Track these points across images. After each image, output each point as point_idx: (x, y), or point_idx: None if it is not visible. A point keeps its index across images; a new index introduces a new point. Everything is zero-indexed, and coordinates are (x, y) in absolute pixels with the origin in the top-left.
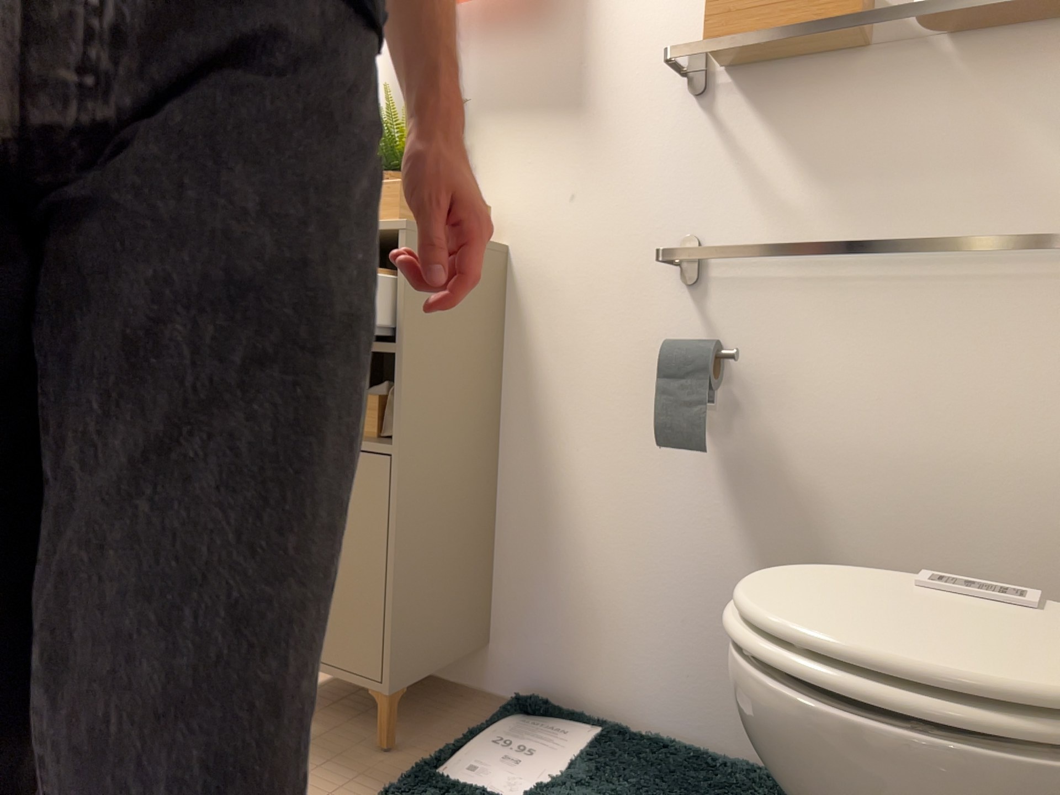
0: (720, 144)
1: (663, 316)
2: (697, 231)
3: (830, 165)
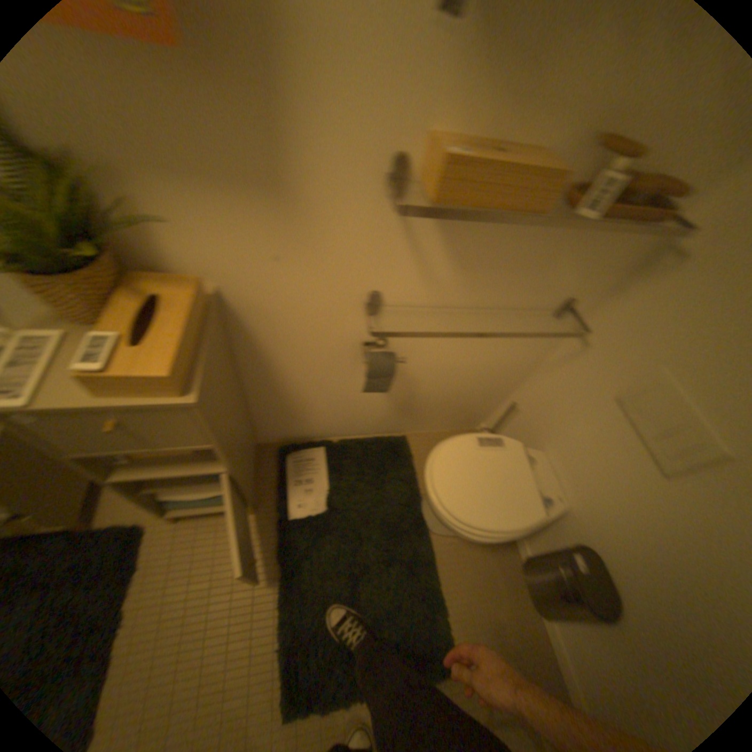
0: (407, 236)
1: (354, 326)
2: (382, 287)
3: (471, 259)
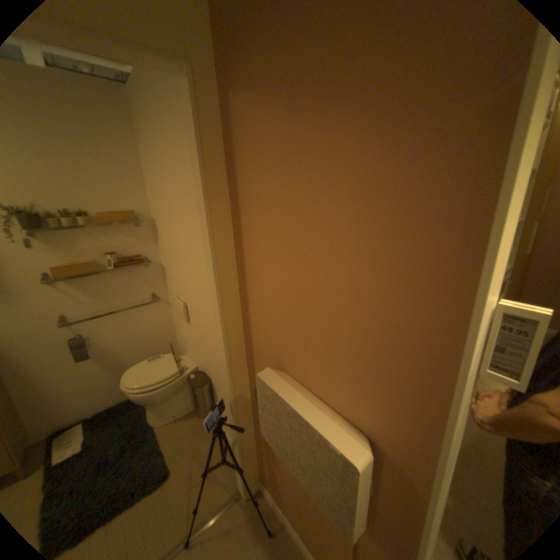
0: (62, 294)
1: (60, 335)
2: (63, 314)
3: (95, 294)
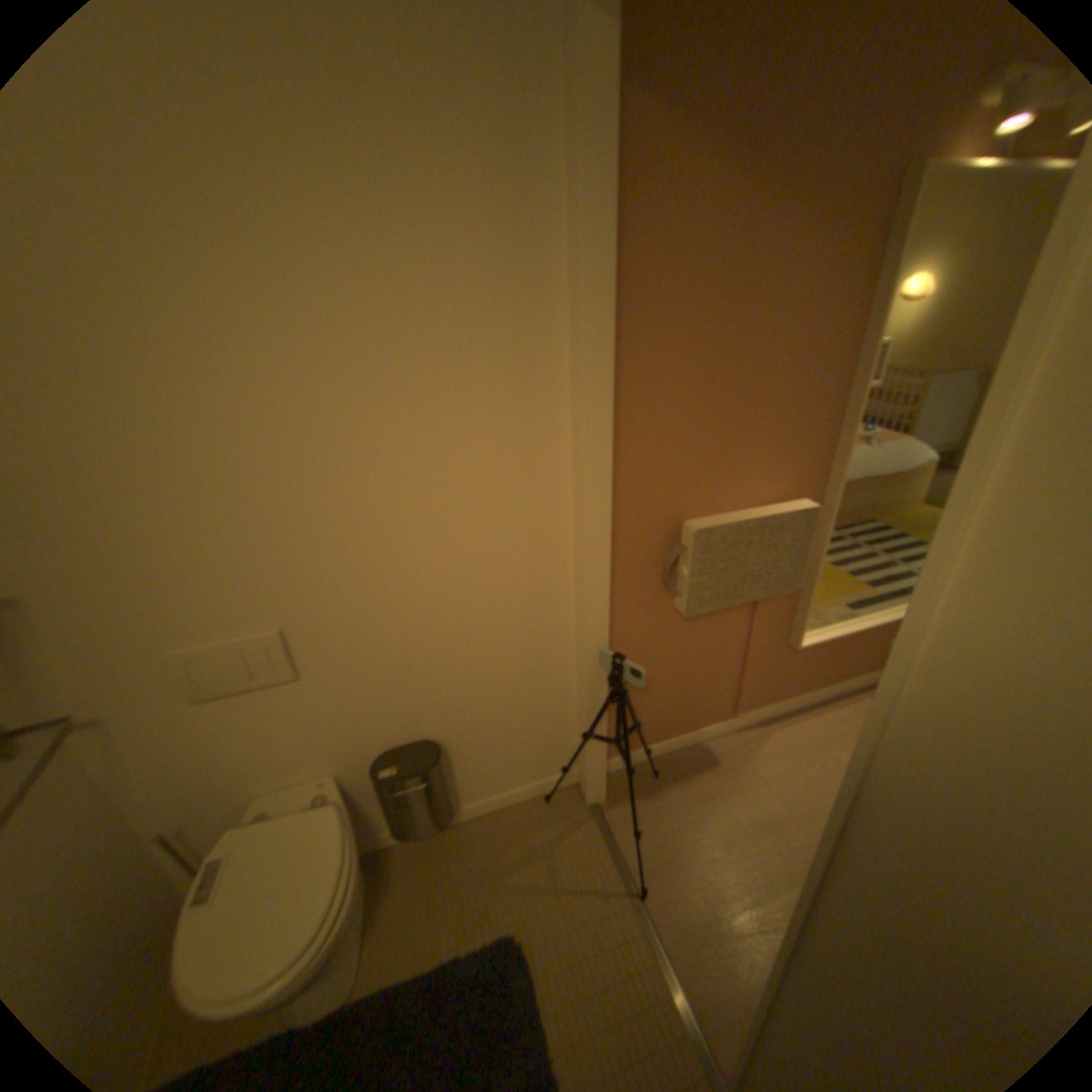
0: None
1: None
2: None
3: None
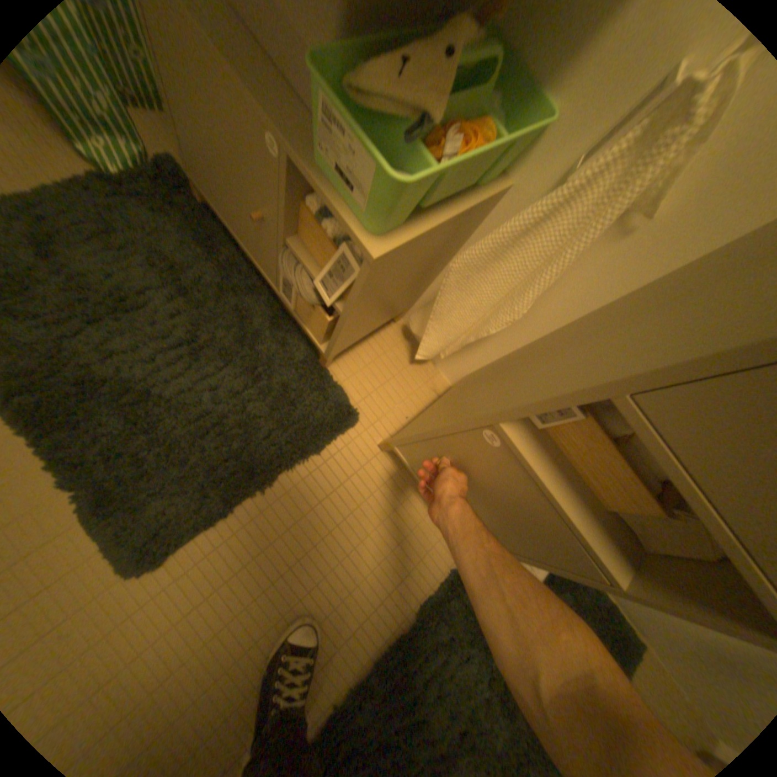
0: None
1: None
2: None
3: None
